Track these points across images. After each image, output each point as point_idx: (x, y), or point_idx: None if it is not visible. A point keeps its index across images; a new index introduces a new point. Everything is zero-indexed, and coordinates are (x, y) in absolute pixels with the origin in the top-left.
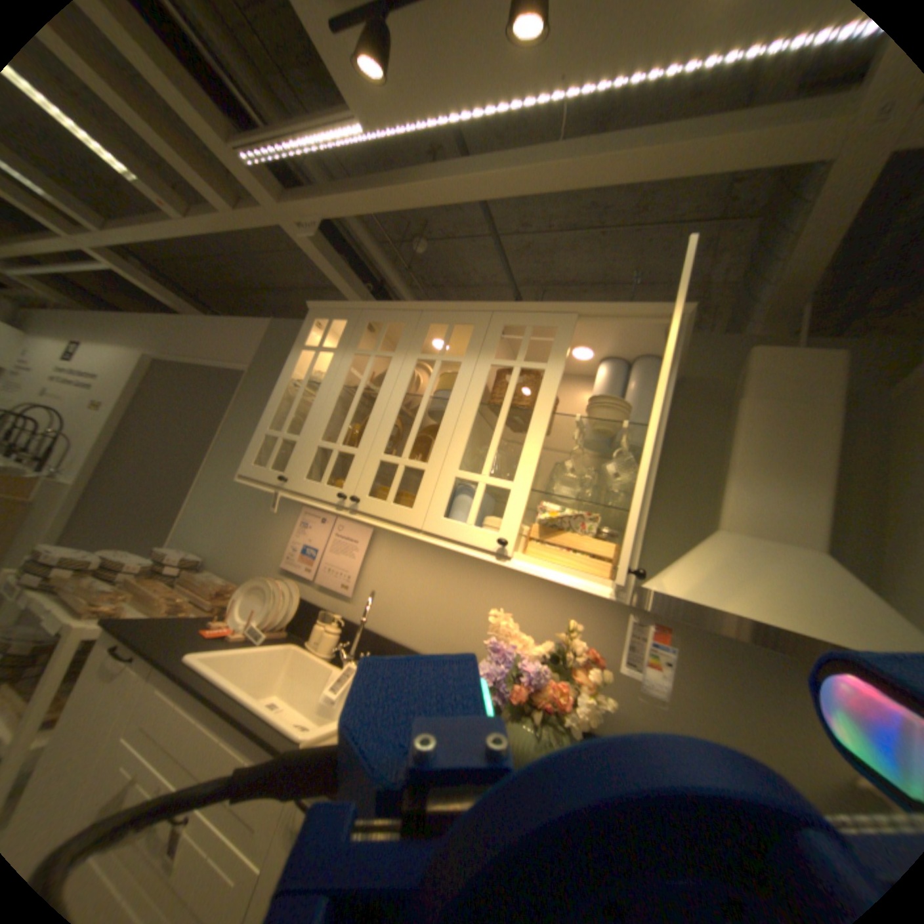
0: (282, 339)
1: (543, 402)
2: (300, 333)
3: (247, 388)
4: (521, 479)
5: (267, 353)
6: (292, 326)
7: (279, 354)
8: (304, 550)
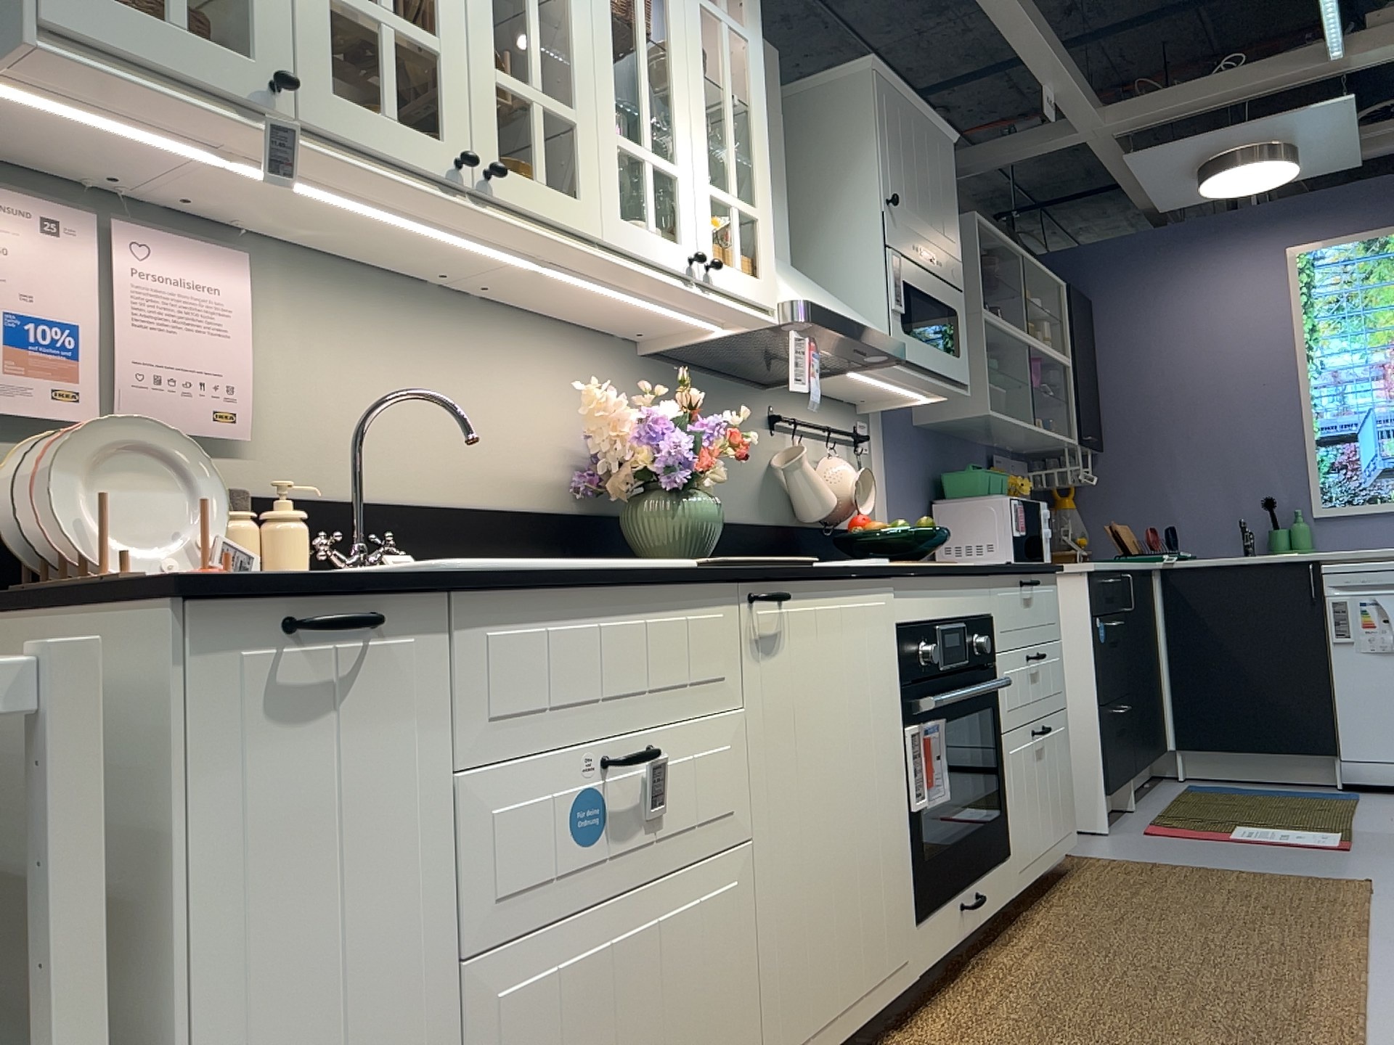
0: None
1: (678, 39)
2: None
3: None
4: (684, 162)
5: None
6: None
7: None
8: (16, 329)
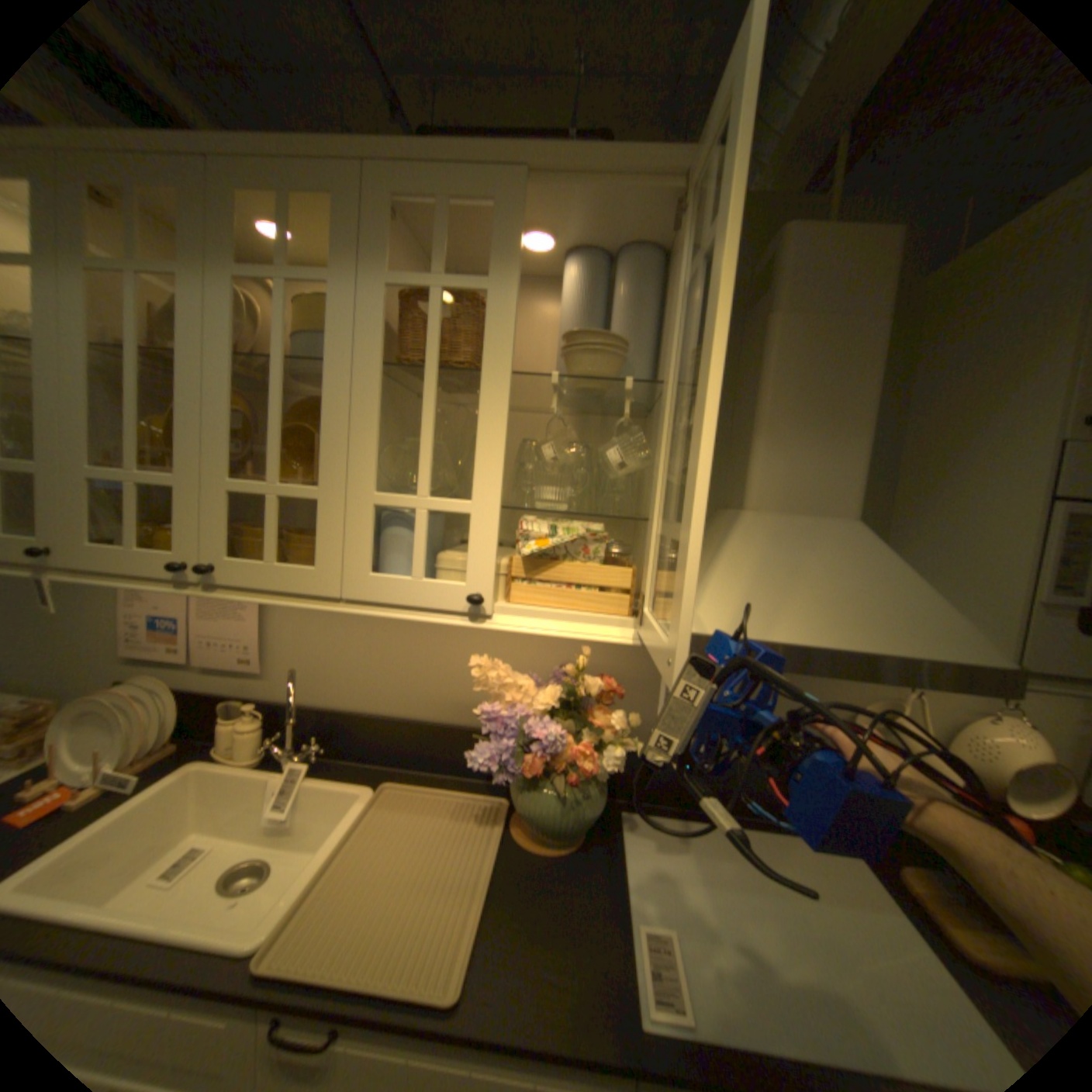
0: None
1: (493, 354)
2: None
3: None
4: (482, 493)
5: None
6: None
7: None
8: (153, 622)
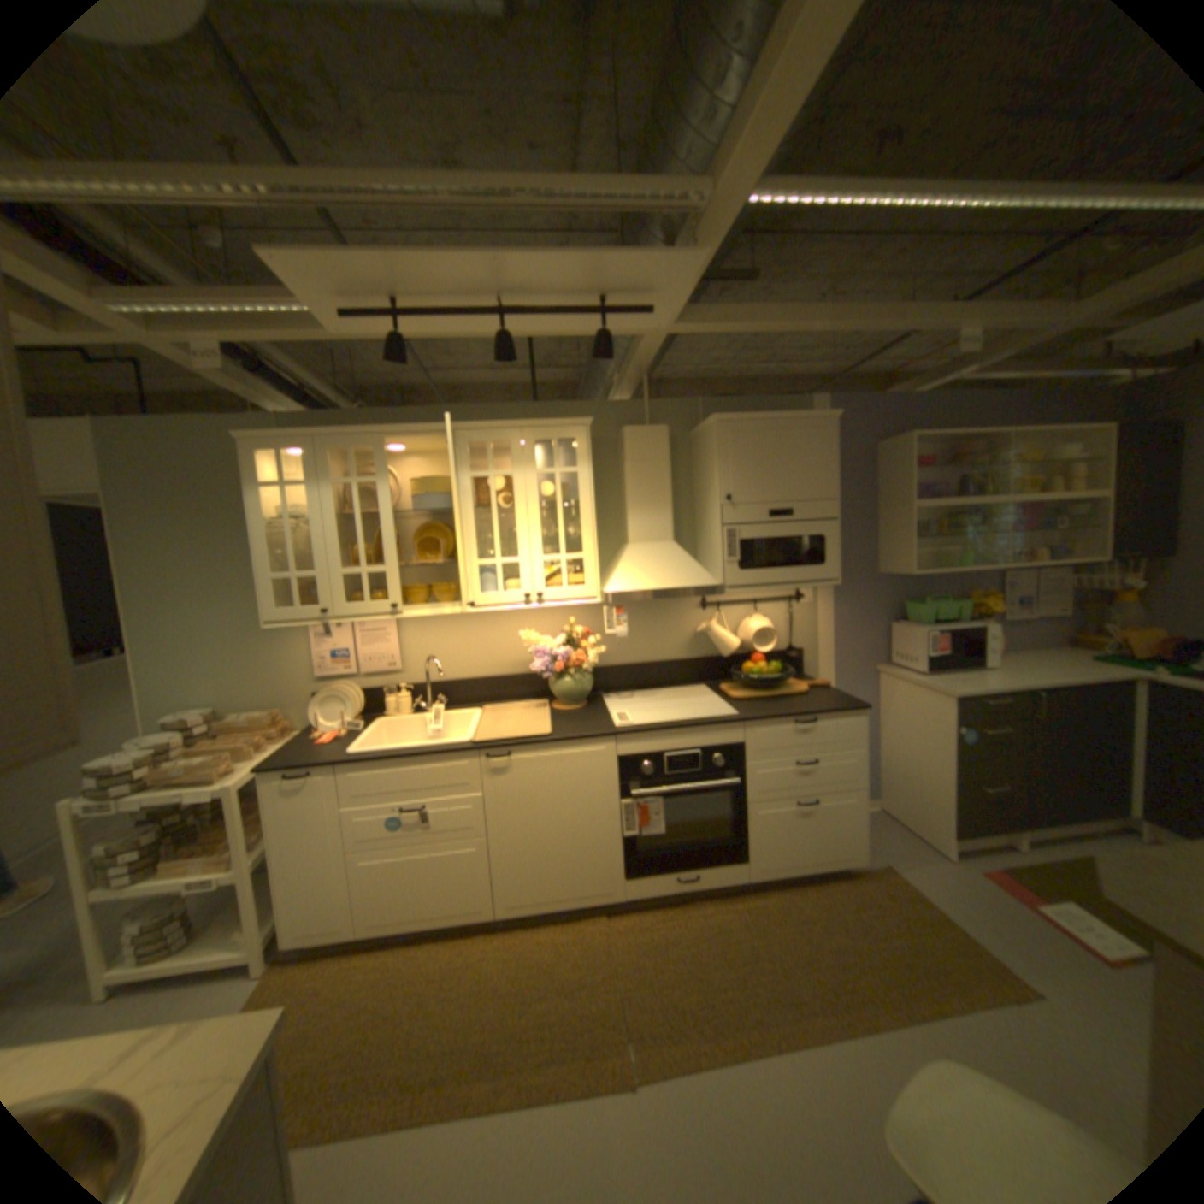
0: (136, 447)
1: (520, 502)
2: (242, 469)
3: (123, 520)
4: (524, 557)
5: (123, 468)
6: (141, 425)
7: (147, 467)
8: (335, 656)
